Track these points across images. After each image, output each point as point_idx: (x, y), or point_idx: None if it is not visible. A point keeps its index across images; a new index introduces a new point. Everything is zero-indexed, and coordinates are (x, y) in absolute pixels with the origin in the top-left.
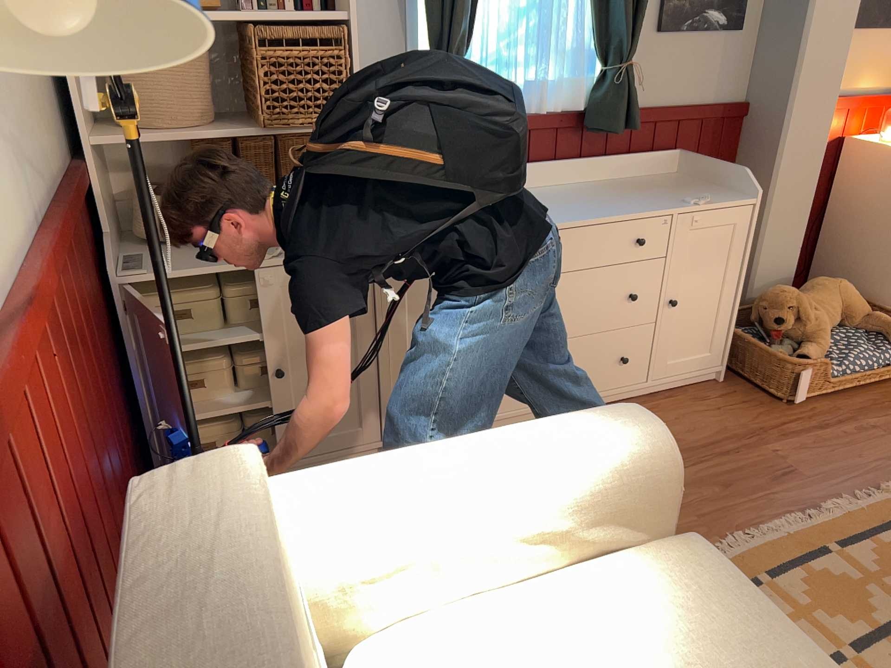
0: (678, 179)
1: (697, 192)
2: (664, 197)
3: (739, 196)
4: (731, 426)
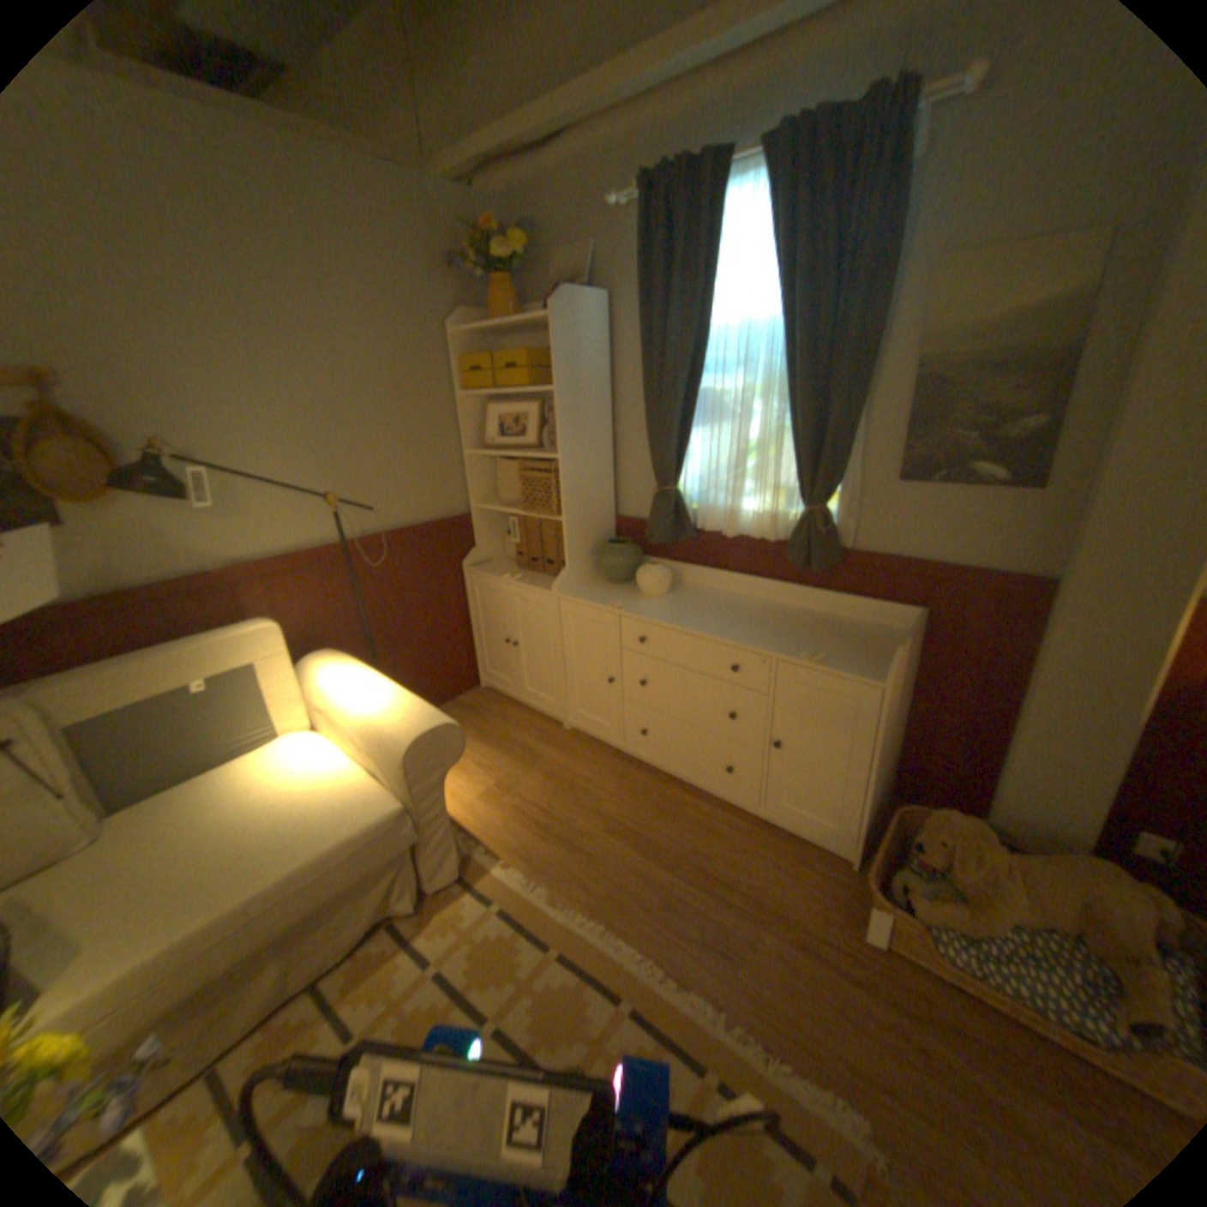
0: (890, 638)
1: (851, 654)
2: (805, 643)
3: (877, 674)
4: (772, 895)
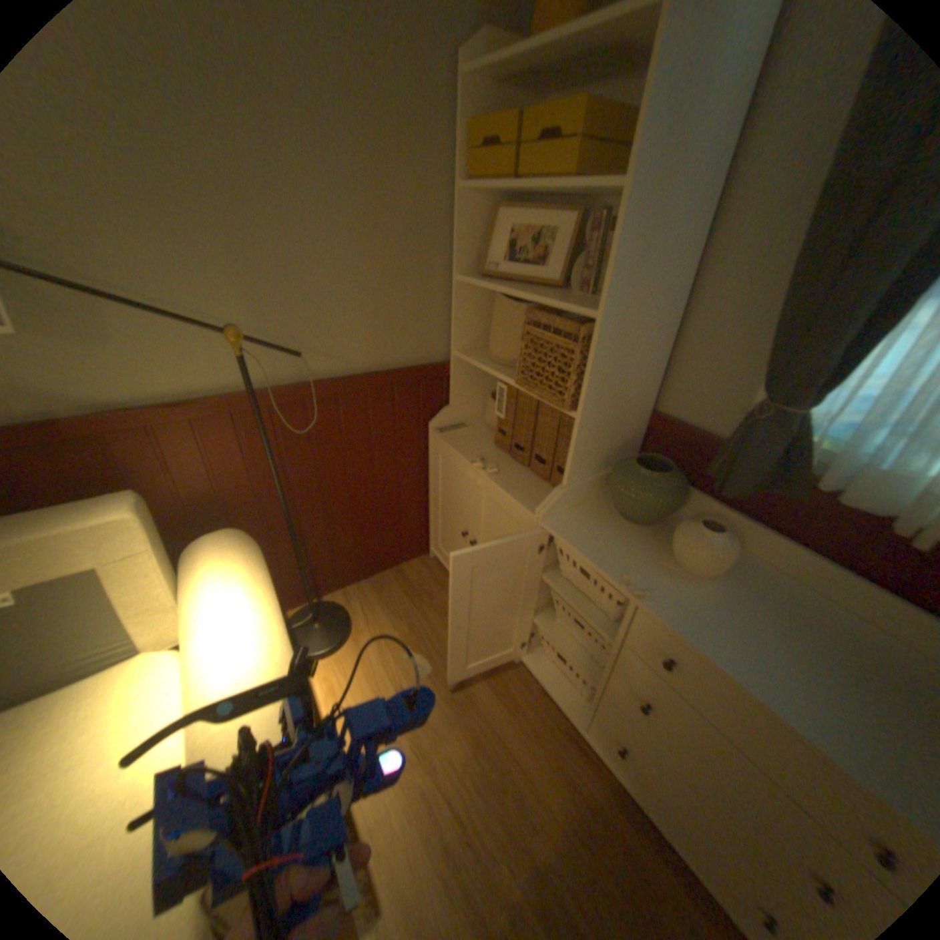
0: None
1: None
2: None
3: None
4: None
